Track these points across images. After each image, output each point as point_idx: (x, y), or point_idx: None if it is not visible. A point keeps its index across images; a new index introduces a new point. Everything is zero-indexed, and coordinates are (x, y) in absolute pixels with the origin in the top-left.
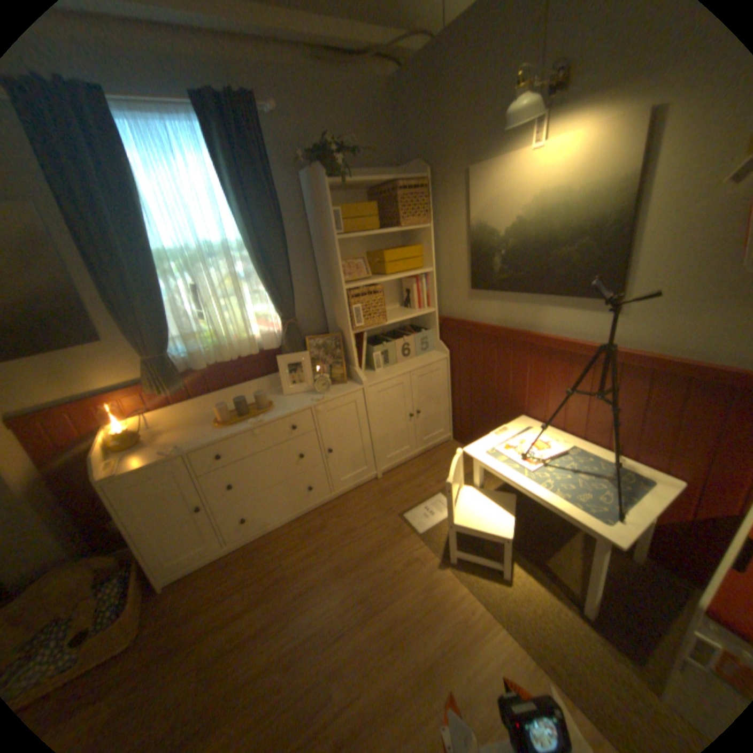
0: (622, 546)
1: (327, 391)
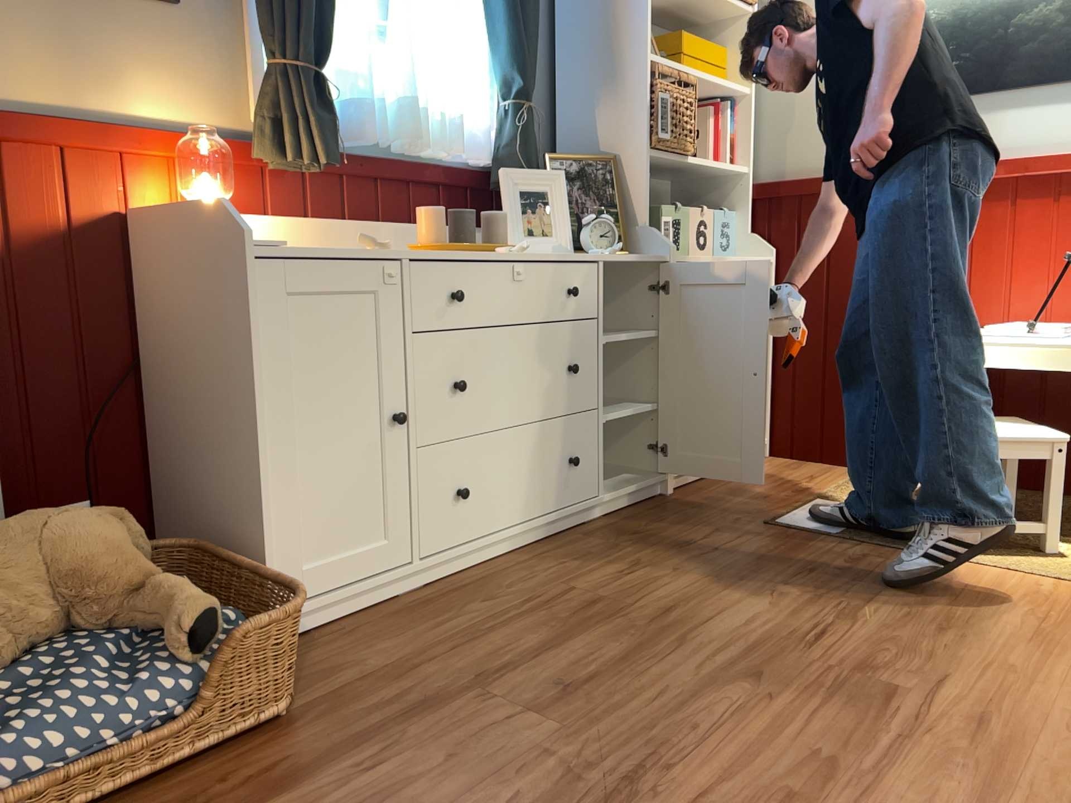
0: None
1: (610, 248)
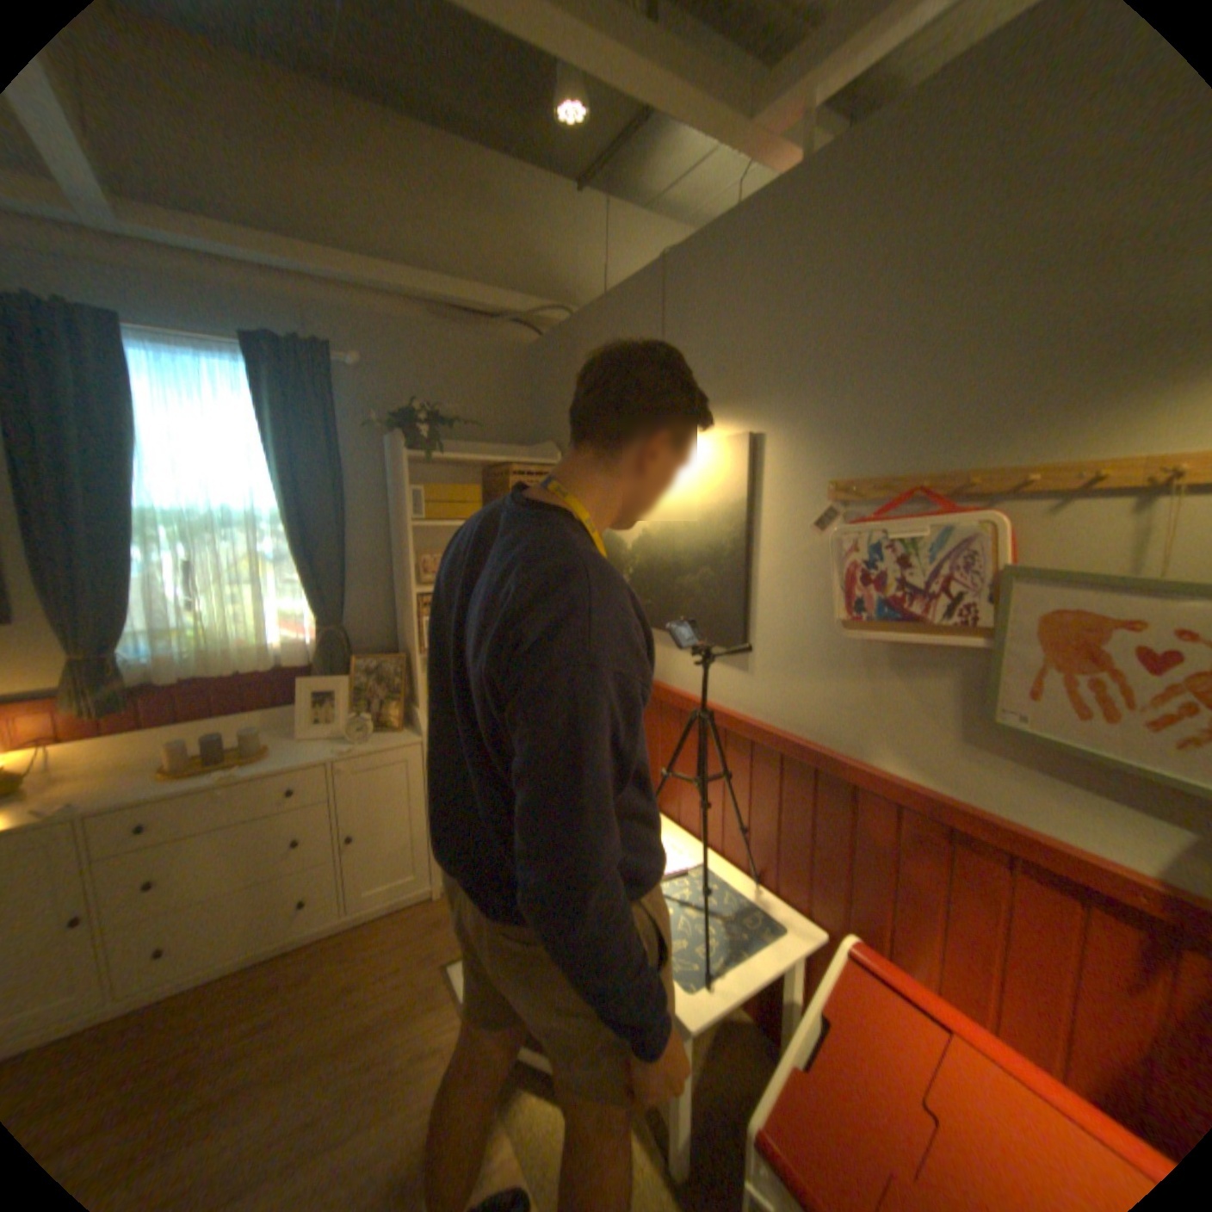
0: (691, 1030)
1: (363, 741)
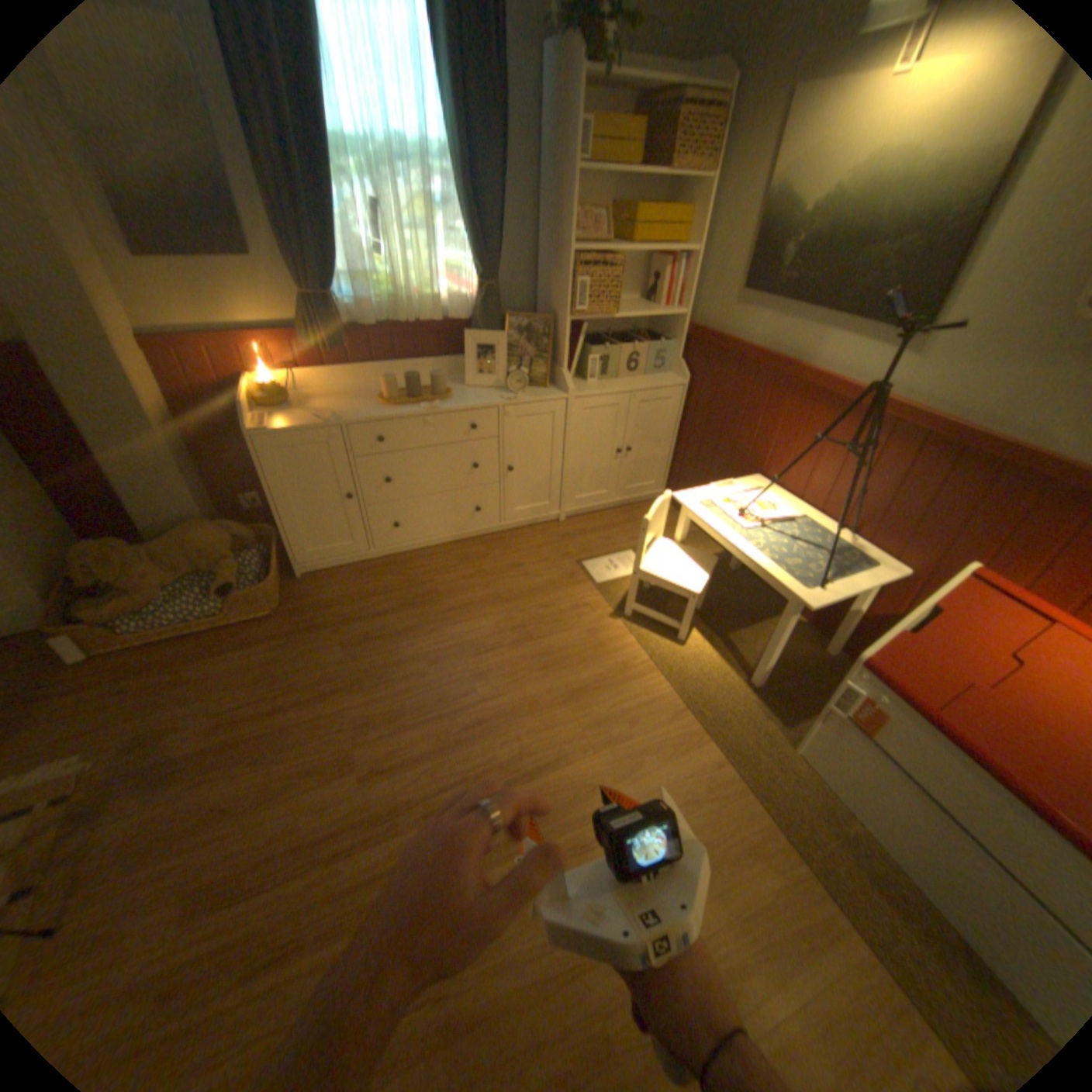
0: (811, 606)
1: (521, 392)
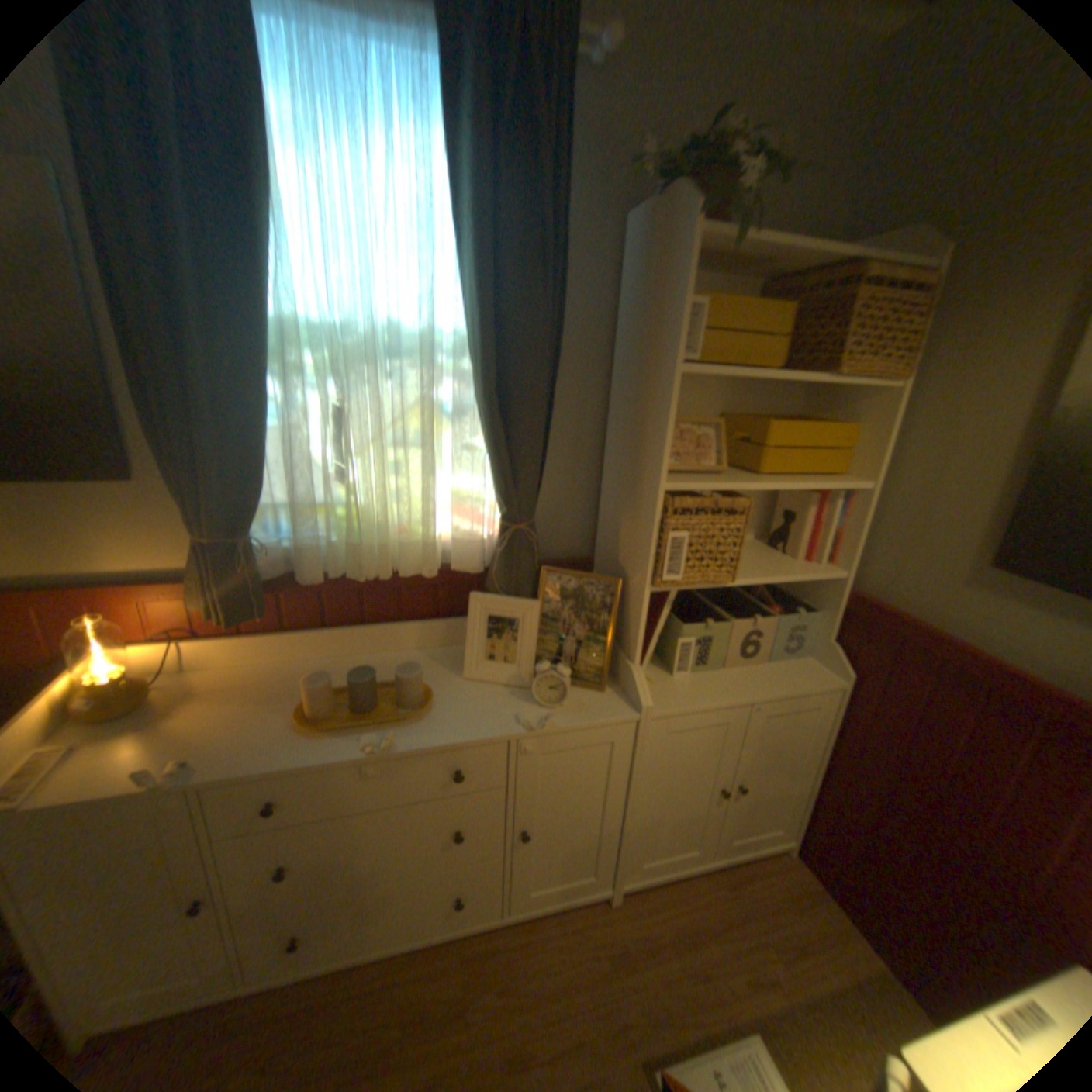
0: None
1: (558, 704)
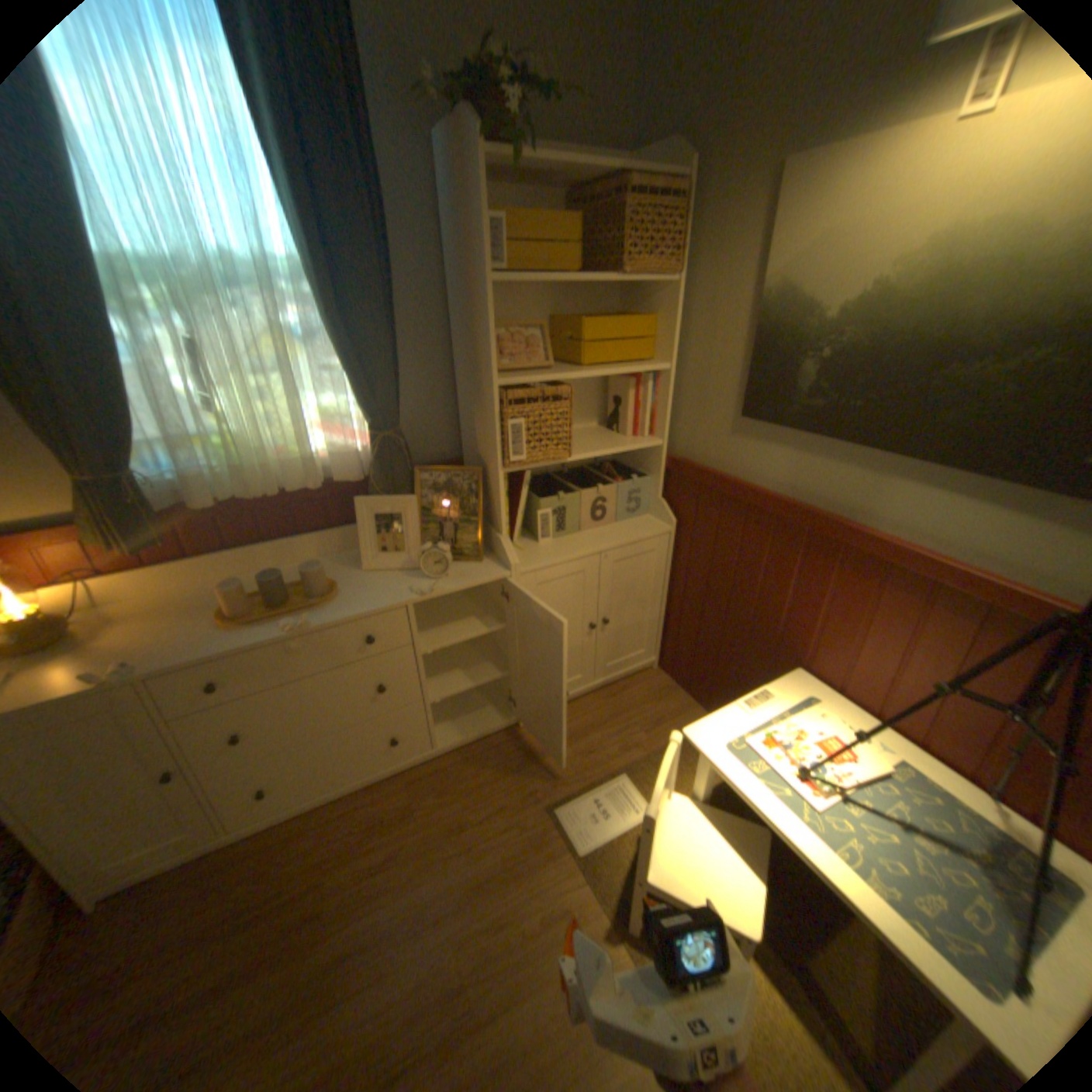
0: None
1: (443, 575)
